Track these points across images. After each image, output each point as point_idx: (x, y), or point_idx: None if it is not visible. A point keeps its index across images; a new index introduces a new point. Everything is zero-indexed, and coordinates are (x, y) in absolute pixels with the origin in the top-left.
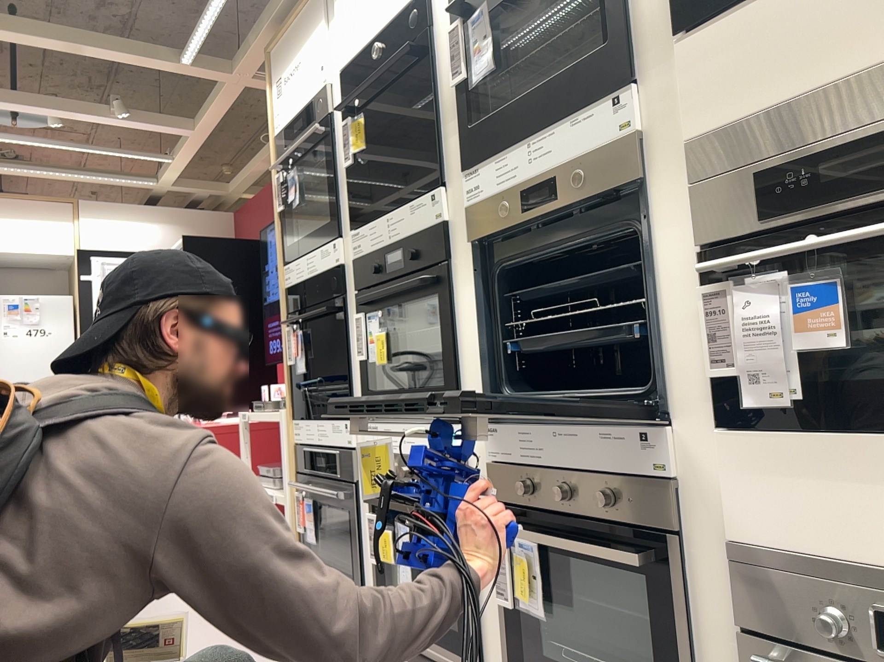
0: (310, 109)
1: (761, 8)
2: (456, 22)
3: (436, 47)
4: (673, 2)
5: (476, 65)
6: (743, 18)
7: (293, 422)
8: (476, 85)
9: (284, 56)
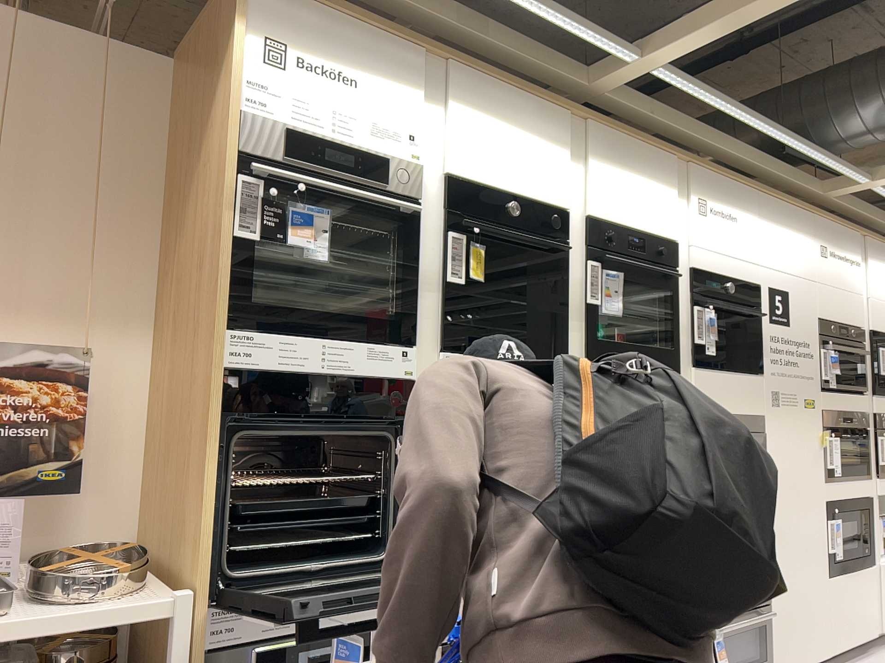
0: (383, 165)
1: (716, 376)
2: (598, 263)
3: (569, 258)
4: (694, 351)
5: (607, 302)
6: (712, 375)
7: (214, 608)
8: (597, 311)
9: (309, 30)
